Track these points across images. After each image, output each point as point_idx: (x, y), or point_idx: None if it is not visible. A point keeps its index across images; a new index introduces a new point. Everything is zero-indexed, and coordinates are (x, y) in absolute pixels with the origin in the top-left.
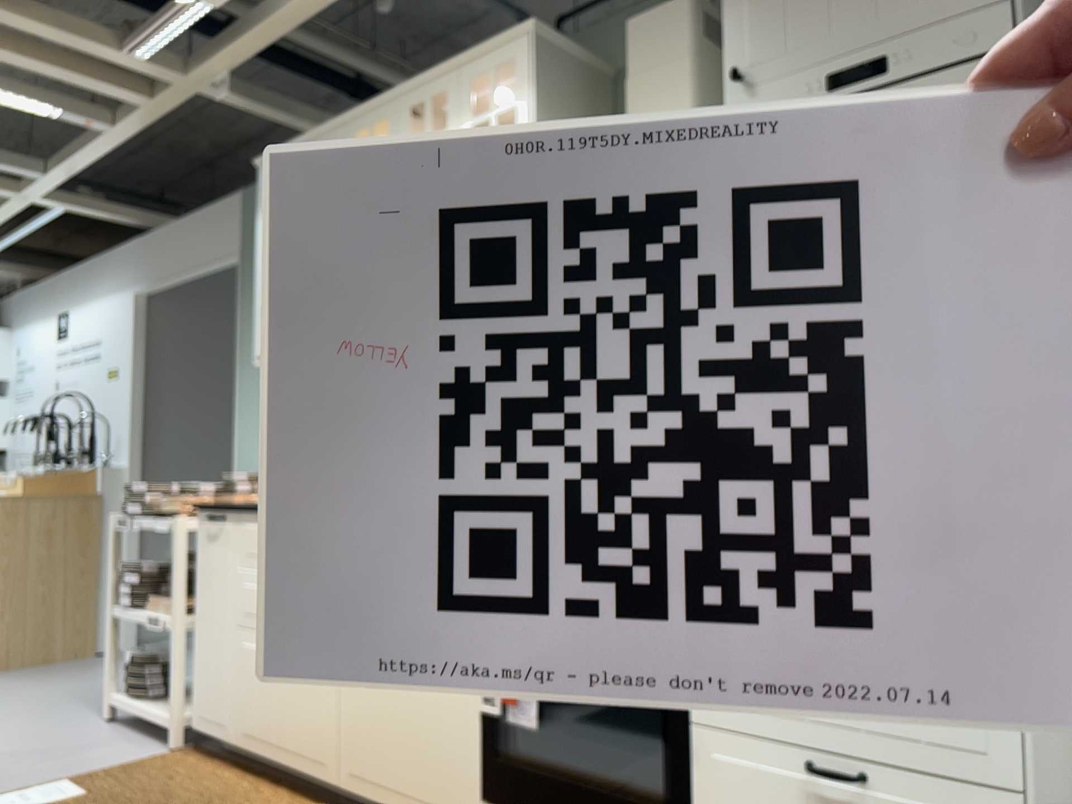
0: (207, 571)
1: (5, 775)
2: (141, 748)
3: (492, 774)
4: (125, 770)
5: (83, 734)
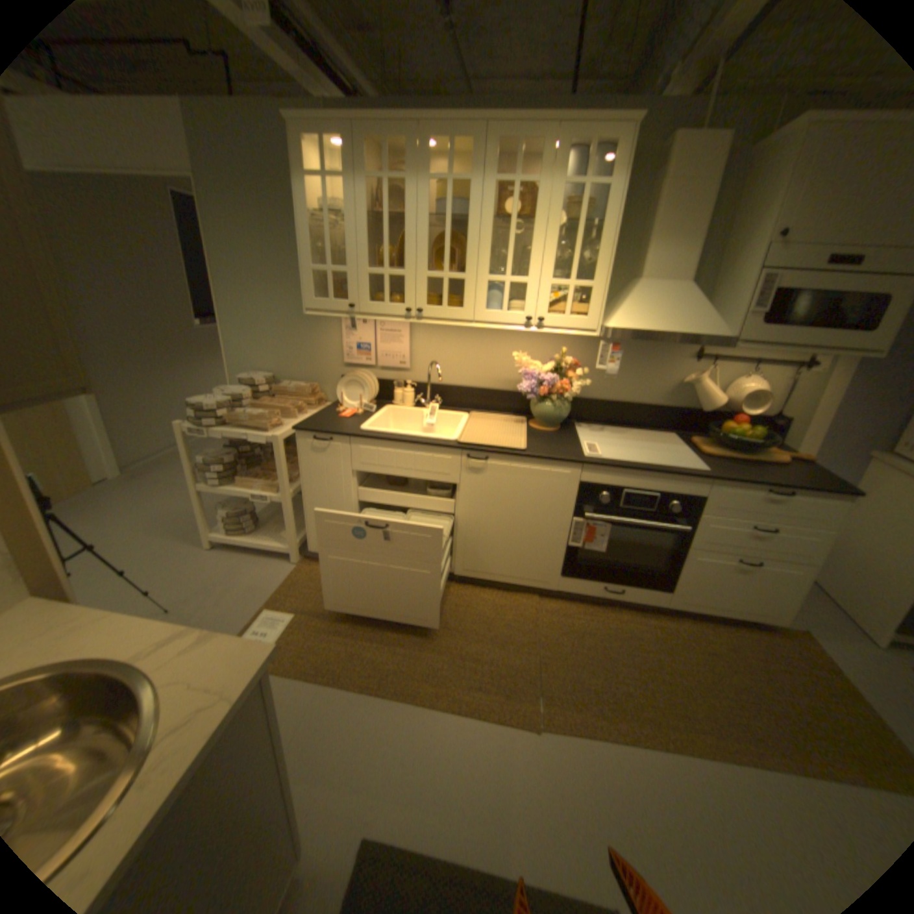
0: (316, 470)
1: (210, 616)
2: (271, 567)
3: (569, 567)
4: (290, 587)
5: (211, 565)
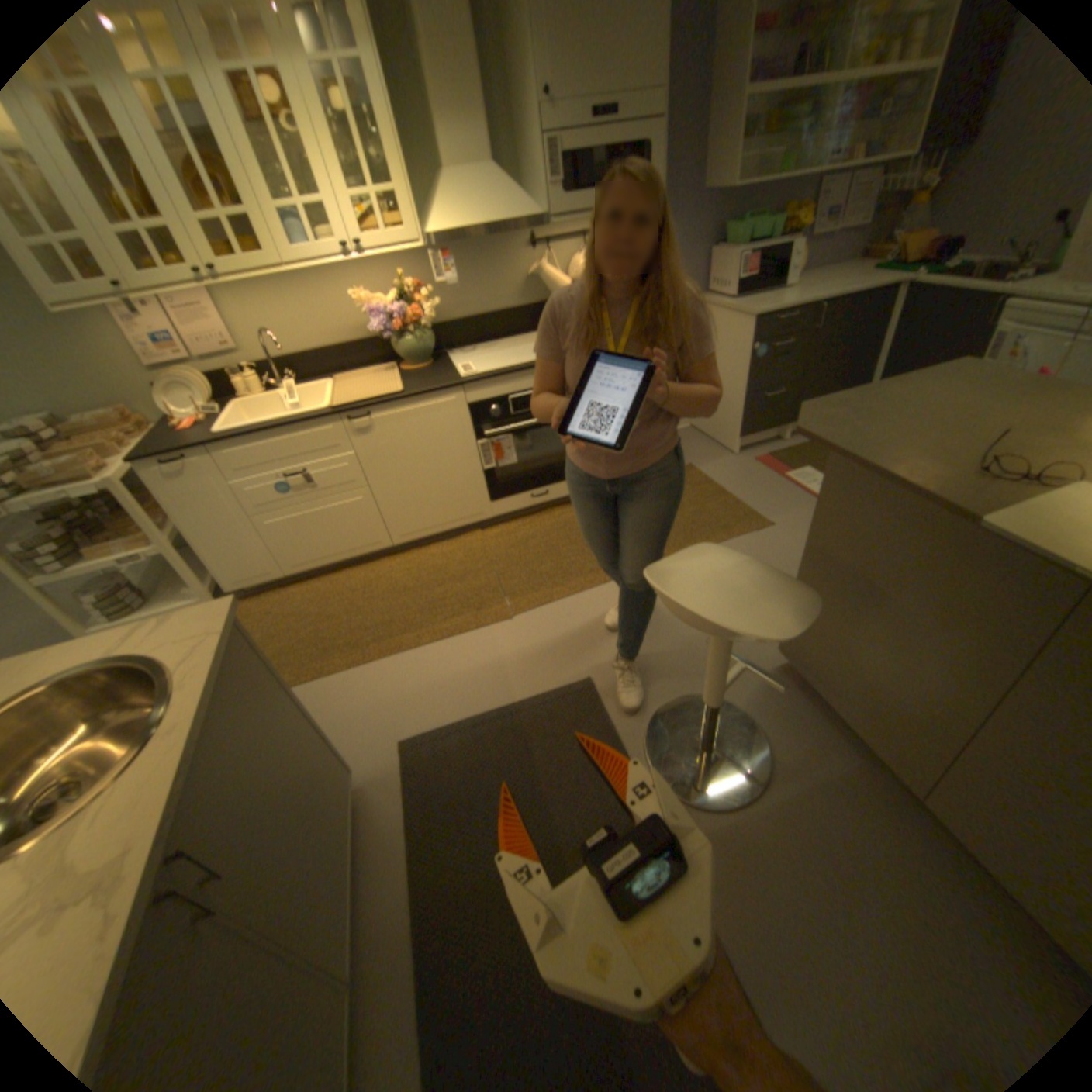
0: (182, 500)
1: None
2: None
3: (494, 491)
4: None
5: None
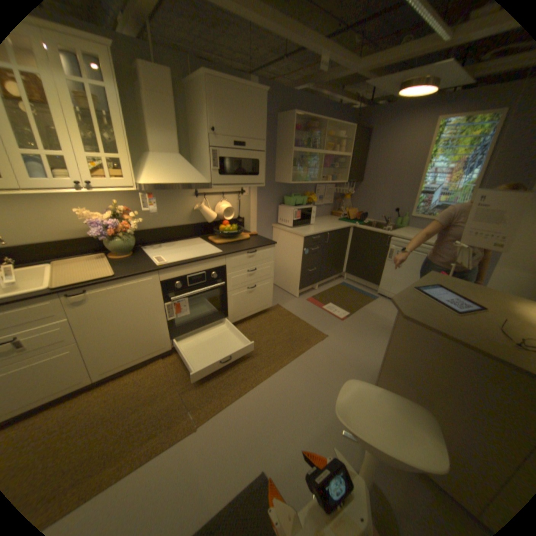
0: None
1: None
2: None
3: (173, 332)
4: None
5: None
